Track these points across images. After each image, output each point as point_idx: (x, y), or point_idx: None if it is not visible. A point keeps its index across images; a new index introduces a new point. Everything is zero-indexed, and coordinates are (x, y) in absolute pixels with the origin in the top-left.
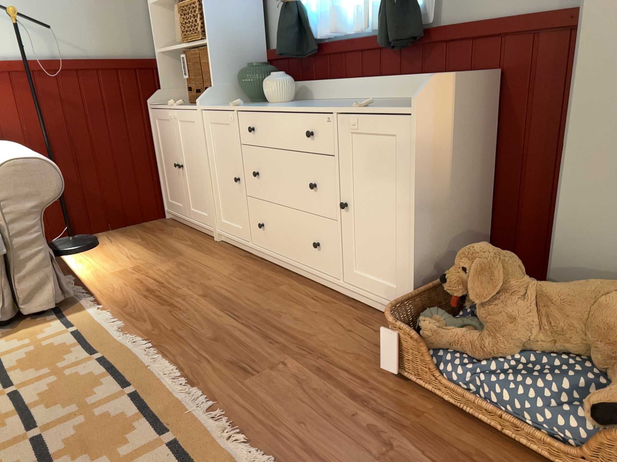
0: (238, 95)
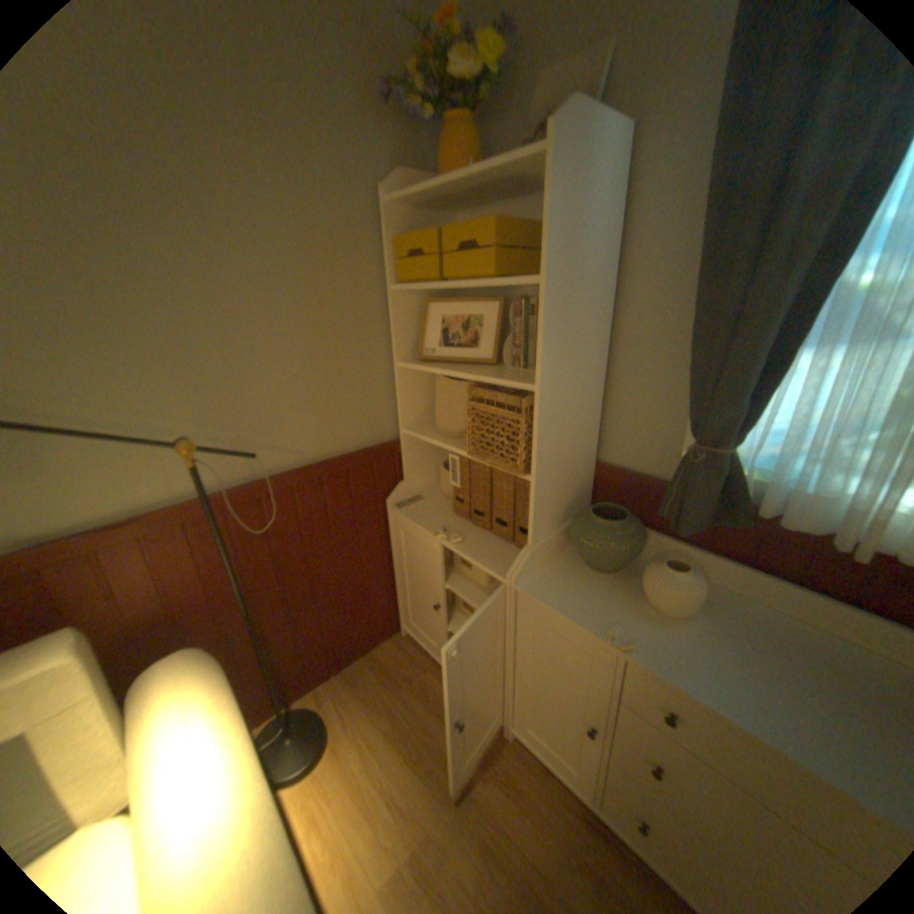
0: (562, 543)
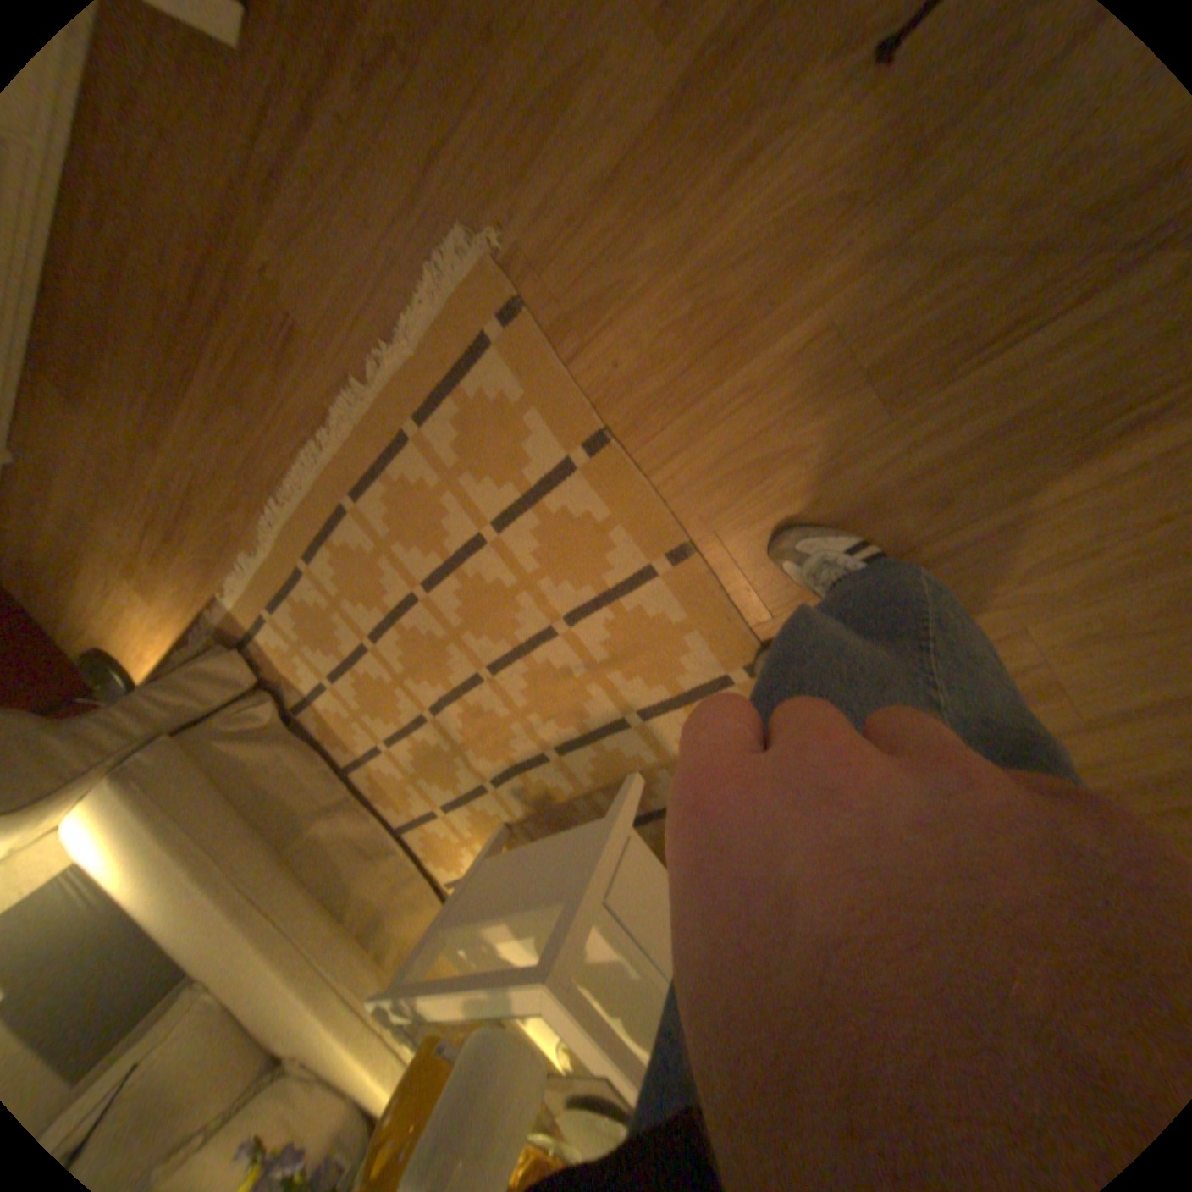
0: None
